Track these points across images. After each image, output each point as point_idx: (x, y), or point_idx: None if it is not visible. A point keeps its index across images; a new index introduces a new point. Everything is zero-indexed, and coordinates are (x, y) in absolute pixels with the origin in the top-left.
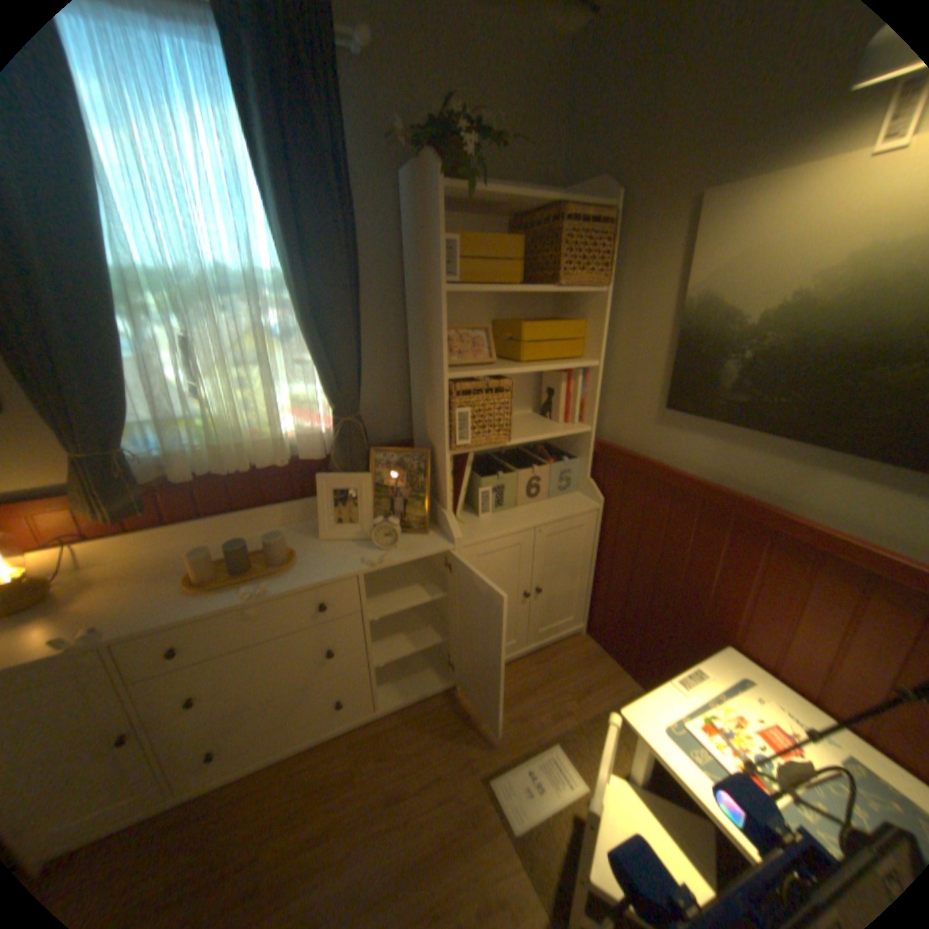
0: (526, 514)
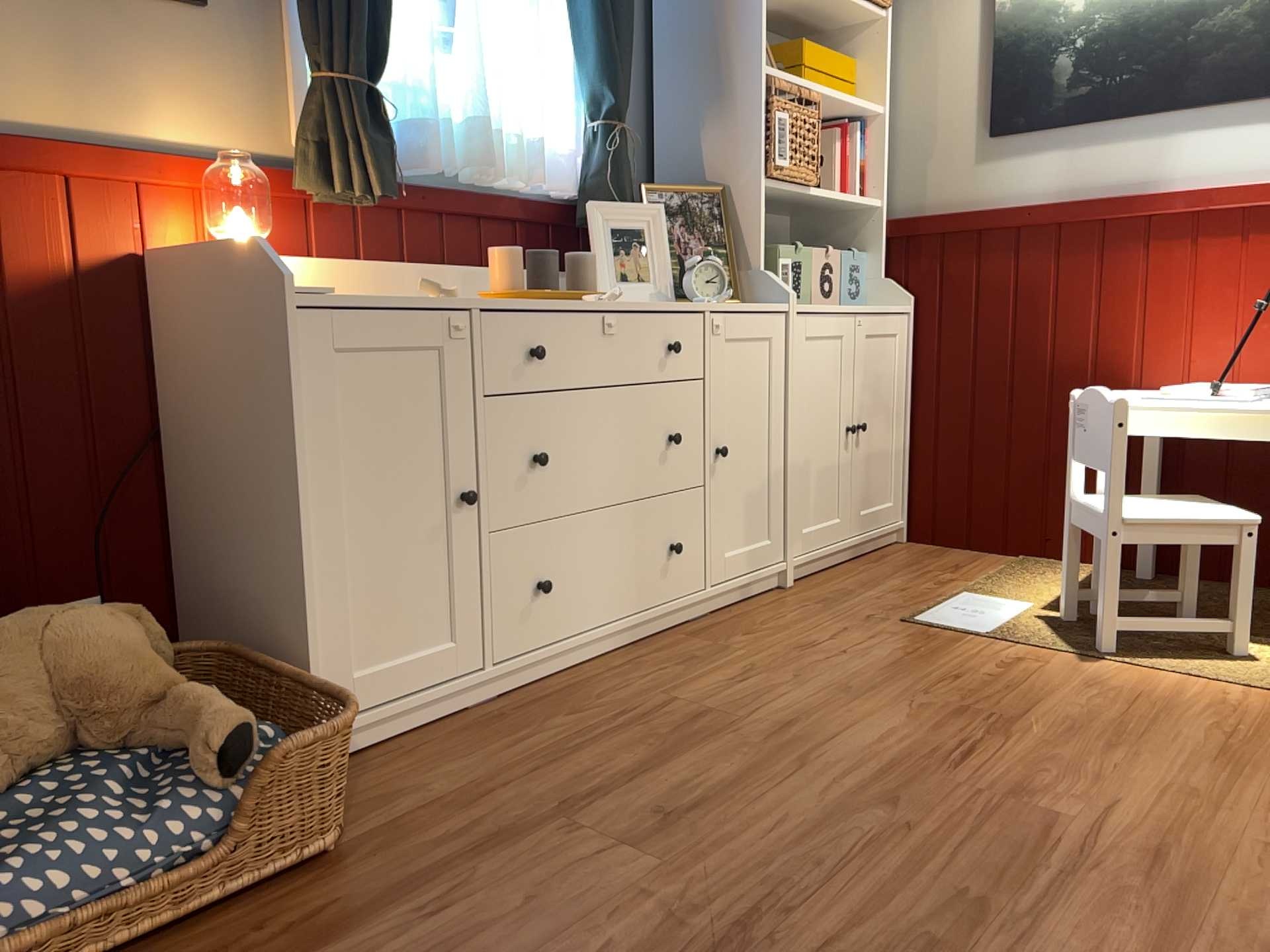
0: (833, 307)
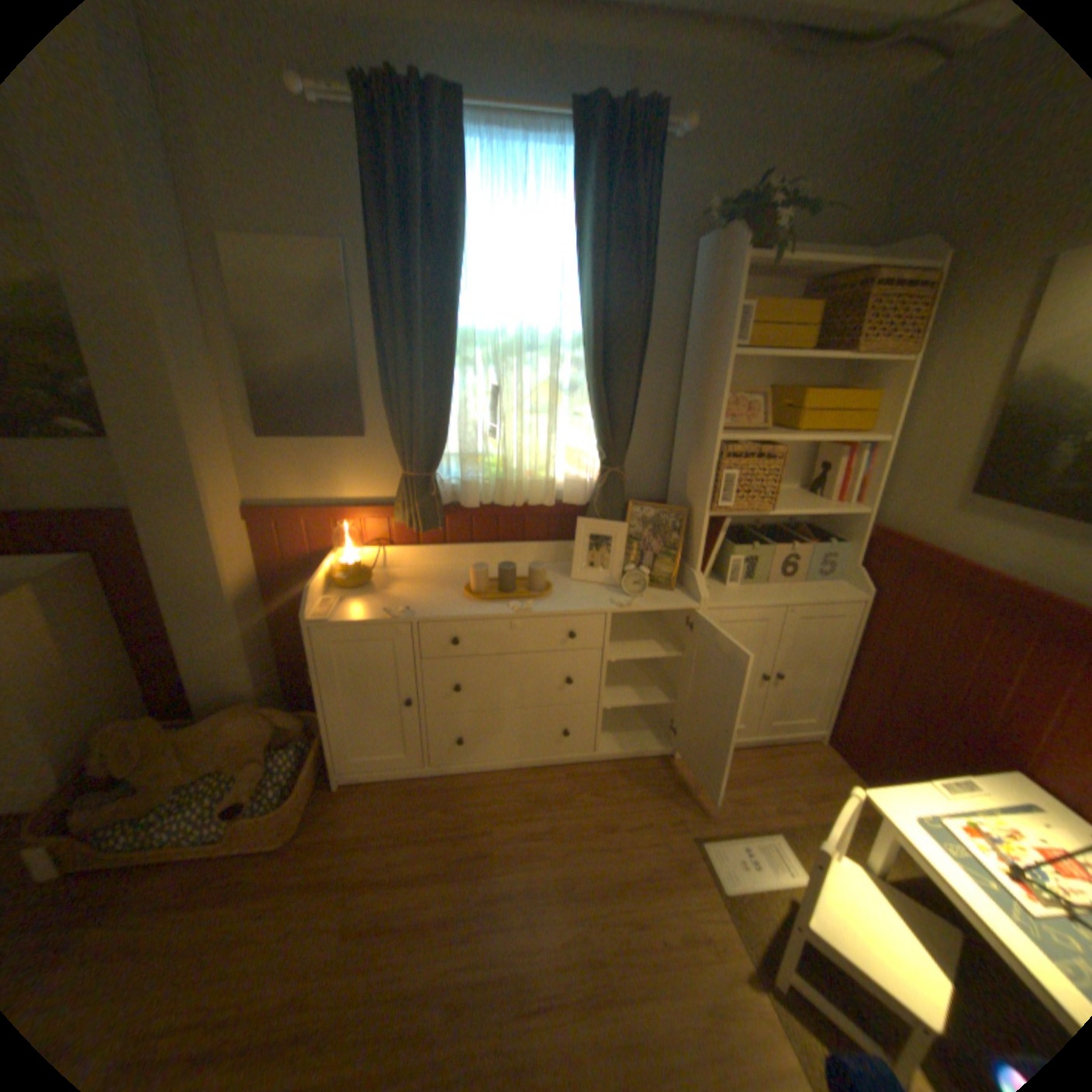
0: (779, 592)
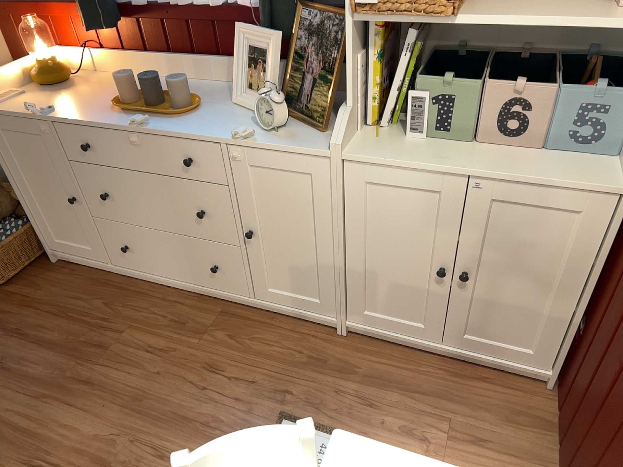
0: (471, 158)
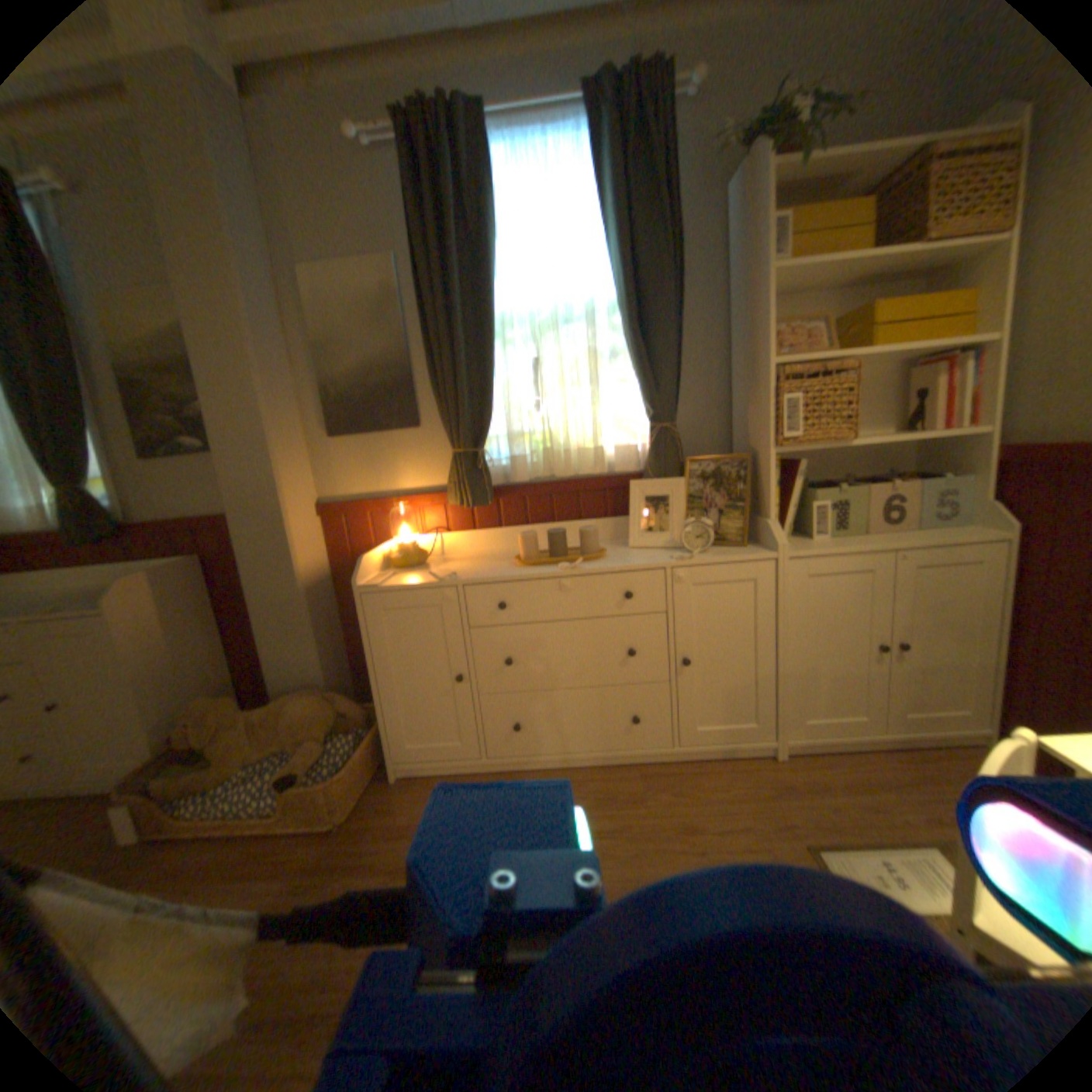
0: (884, 540)
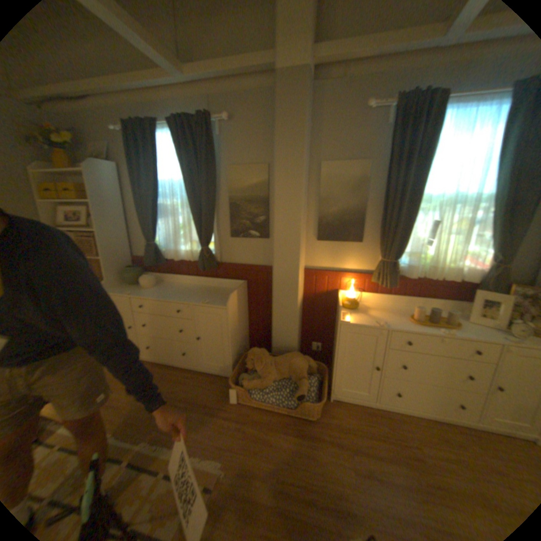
0: None
